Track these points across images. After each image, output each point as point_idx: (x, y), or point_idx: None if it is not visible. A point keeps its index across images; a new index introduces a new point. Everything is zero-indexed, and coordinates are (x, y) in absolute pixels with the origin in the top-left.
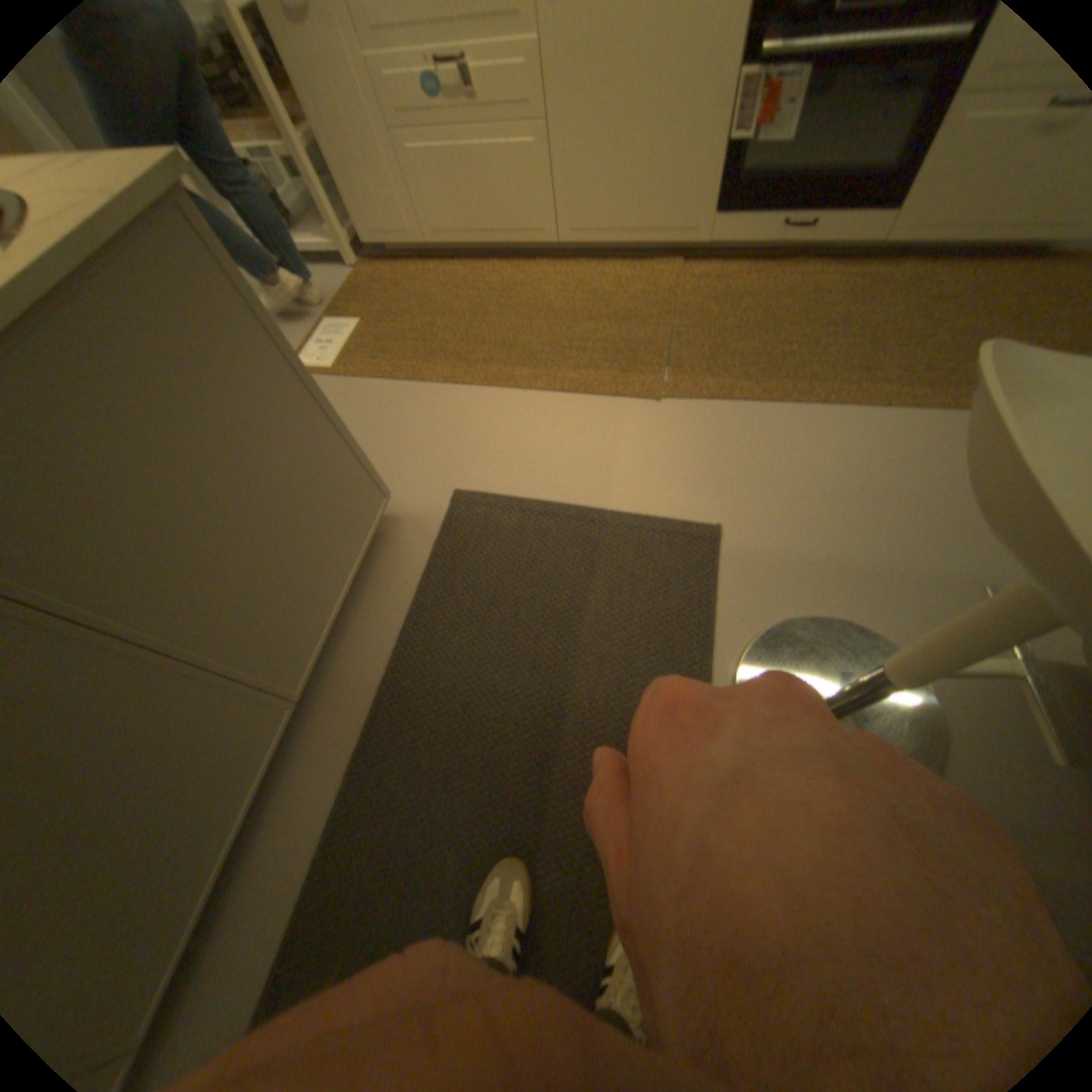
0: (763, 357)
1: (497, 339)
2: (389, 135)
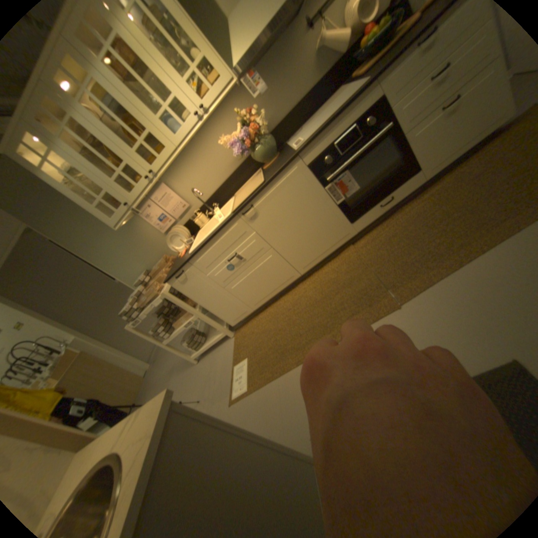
0: (429, 255)
1: (306, 329)
2: (226, 288)
